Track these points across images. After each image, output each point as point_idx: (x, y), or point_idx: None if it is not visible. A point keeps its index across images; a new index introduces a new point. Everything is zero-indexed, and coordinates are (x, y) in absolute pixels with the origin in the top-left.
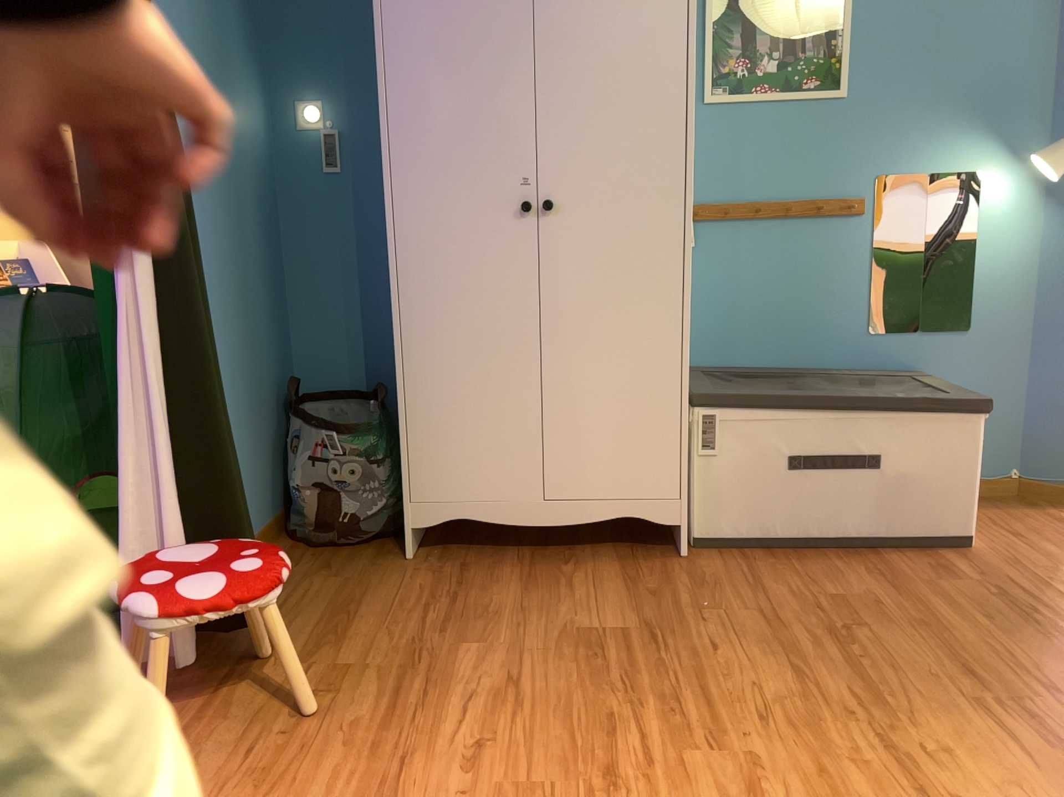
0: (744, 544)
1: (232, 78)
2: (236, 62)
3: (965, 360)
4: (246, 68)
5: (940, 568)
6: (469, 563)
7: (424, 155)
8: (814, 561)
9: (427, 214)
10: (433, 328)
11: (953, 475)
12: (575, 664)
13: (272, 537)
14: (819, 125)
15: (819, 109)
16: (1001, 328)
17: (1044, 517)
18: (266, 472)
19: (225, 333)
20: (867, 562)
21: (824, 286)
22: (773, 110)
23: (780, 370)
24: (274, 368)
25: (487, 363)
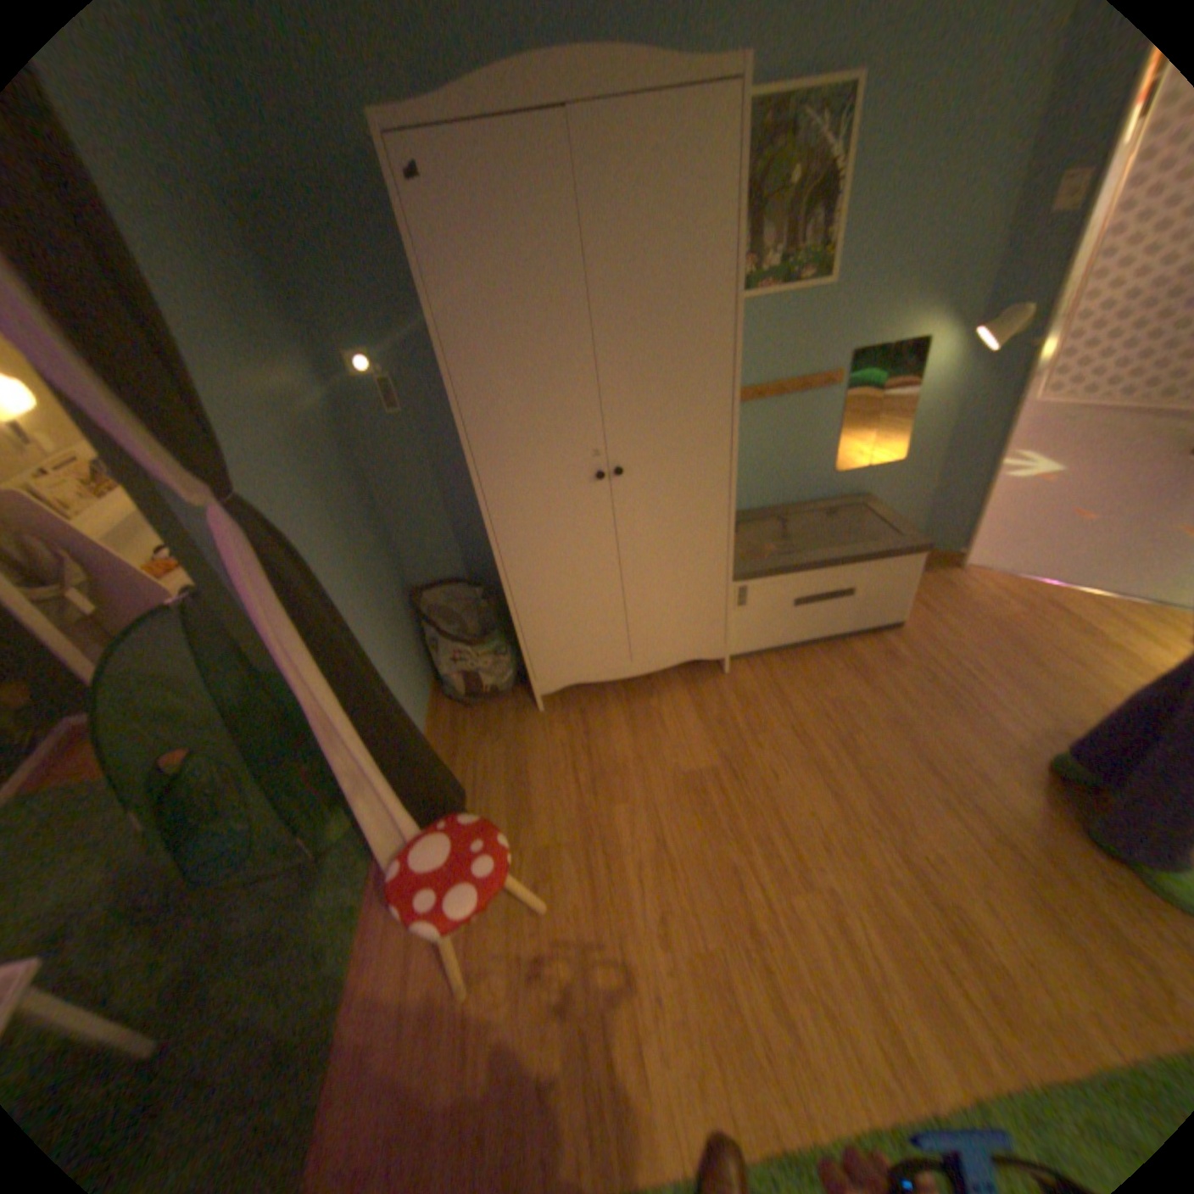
0: (762, 654)
1: (280, 373)
2: (276, 351)
3: (897, 479)
4: (284, 346)
5: (889, 655)
6: (585, 708)
7: (502, 447)
8: (809, 662)
9: (514, 495)
10: (534, 576)
11: (899, 591)
12: (695, 814)
13: (436, 706)
14: (810, 312)
15: (812, 296)
16: (925, 454)
17: (938, 581)
18: (417, 668)
19: (364, 610)
20: (843, 656)
21: (805, 444)
22: (773, 303)
23: (772, 512)
24: (396, 590)
25: (580, 592)
